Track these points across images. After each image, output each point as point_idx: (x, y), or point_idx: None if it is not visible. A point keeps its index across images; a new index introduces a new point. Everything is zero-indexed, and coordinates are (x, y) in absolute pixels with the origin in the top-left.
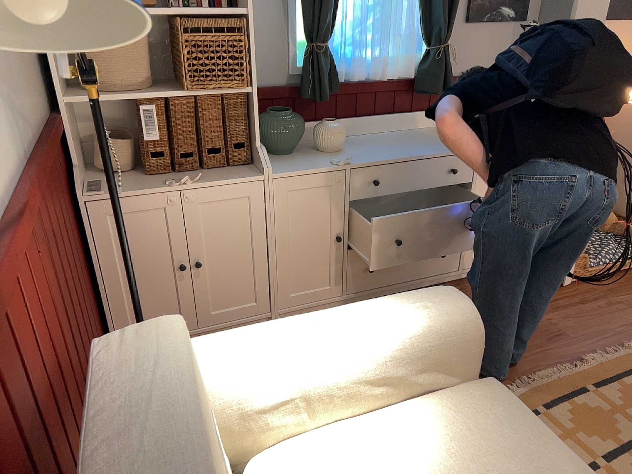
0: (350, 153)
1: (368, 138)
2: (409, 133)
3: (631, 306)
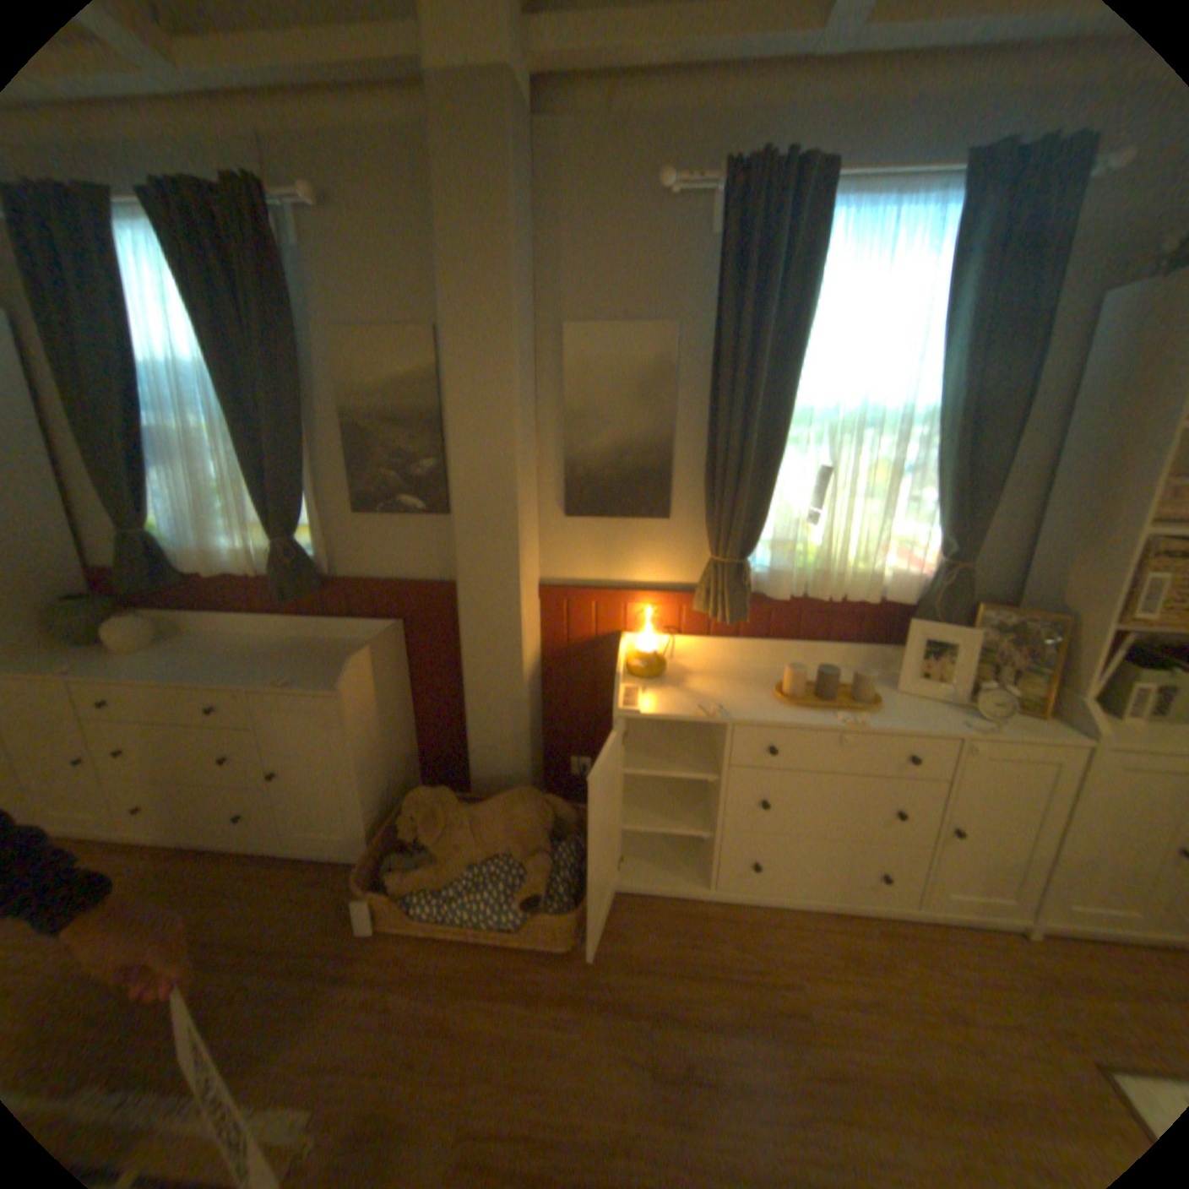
0: (126, 661)
1: (217, 642)
2: (276, 643)
3: (389, 1030)
